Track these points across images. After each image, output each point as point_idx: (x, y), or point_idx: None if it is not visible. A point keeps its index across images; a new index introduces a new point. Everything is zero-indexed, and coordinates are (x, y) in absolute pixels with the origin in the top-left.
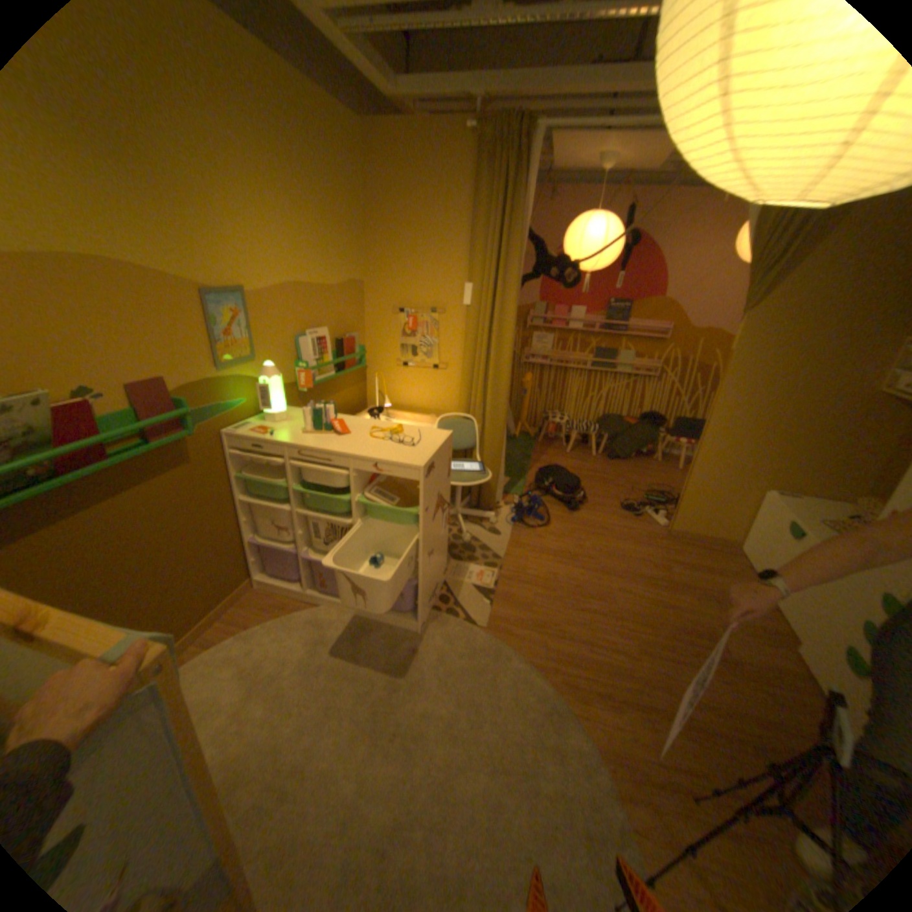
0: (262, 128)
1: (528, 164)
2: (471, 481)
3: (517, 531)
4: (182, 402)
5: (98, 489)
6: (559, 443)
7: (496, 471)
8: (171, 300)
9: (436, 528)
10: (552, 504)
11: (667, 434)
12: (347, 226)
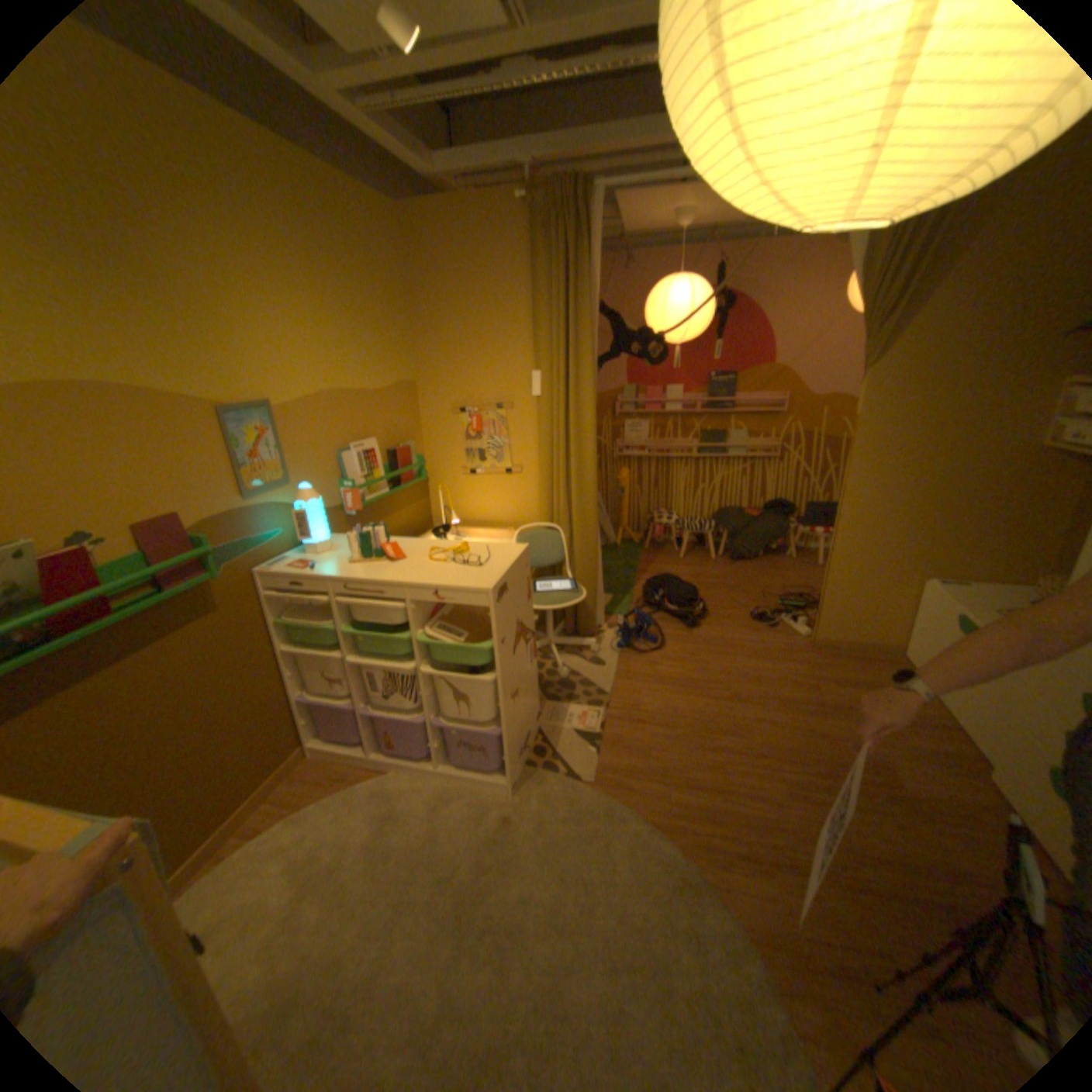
0: (280, 222)
1: (589, 229)
2: (561, 602)
3: (626, 658)
4: (202, 540)
5: (103, 652)
6: (670, 547)
7: (593, 587)
8: (183, 422)
9: (519, 662)
10: (666, 622)
11: (799, 524)
12: (389, 321)
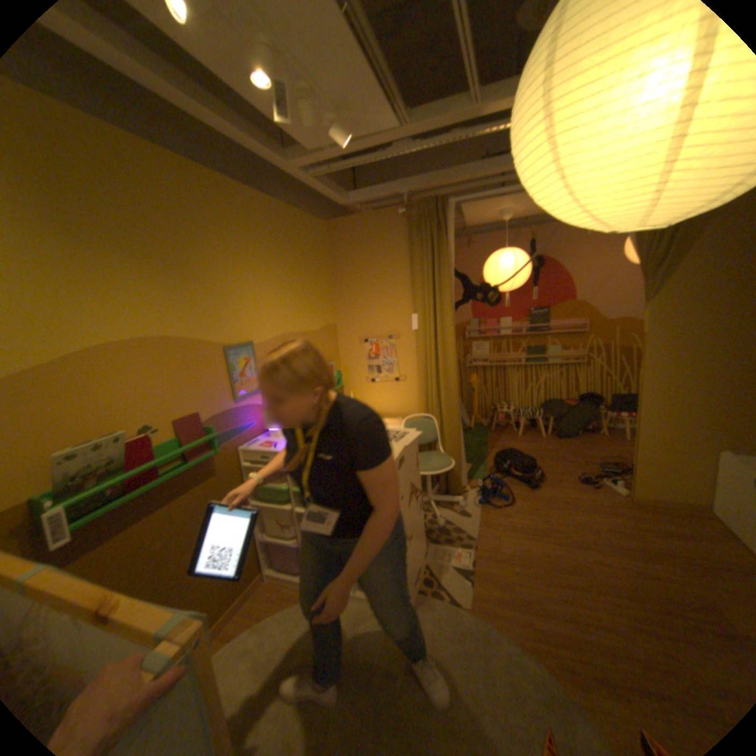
0: (263, 239)
1: (445, 227)
2: (437, 470)
3: (486, 512)
4: (210, 430)
5: (150, 503)
6: (511, 429)
7: (458, 459)
8: (205, 357)
9: (412, 514)
10: (514, 484)
11: (608, 410)
12: (321, 289)
